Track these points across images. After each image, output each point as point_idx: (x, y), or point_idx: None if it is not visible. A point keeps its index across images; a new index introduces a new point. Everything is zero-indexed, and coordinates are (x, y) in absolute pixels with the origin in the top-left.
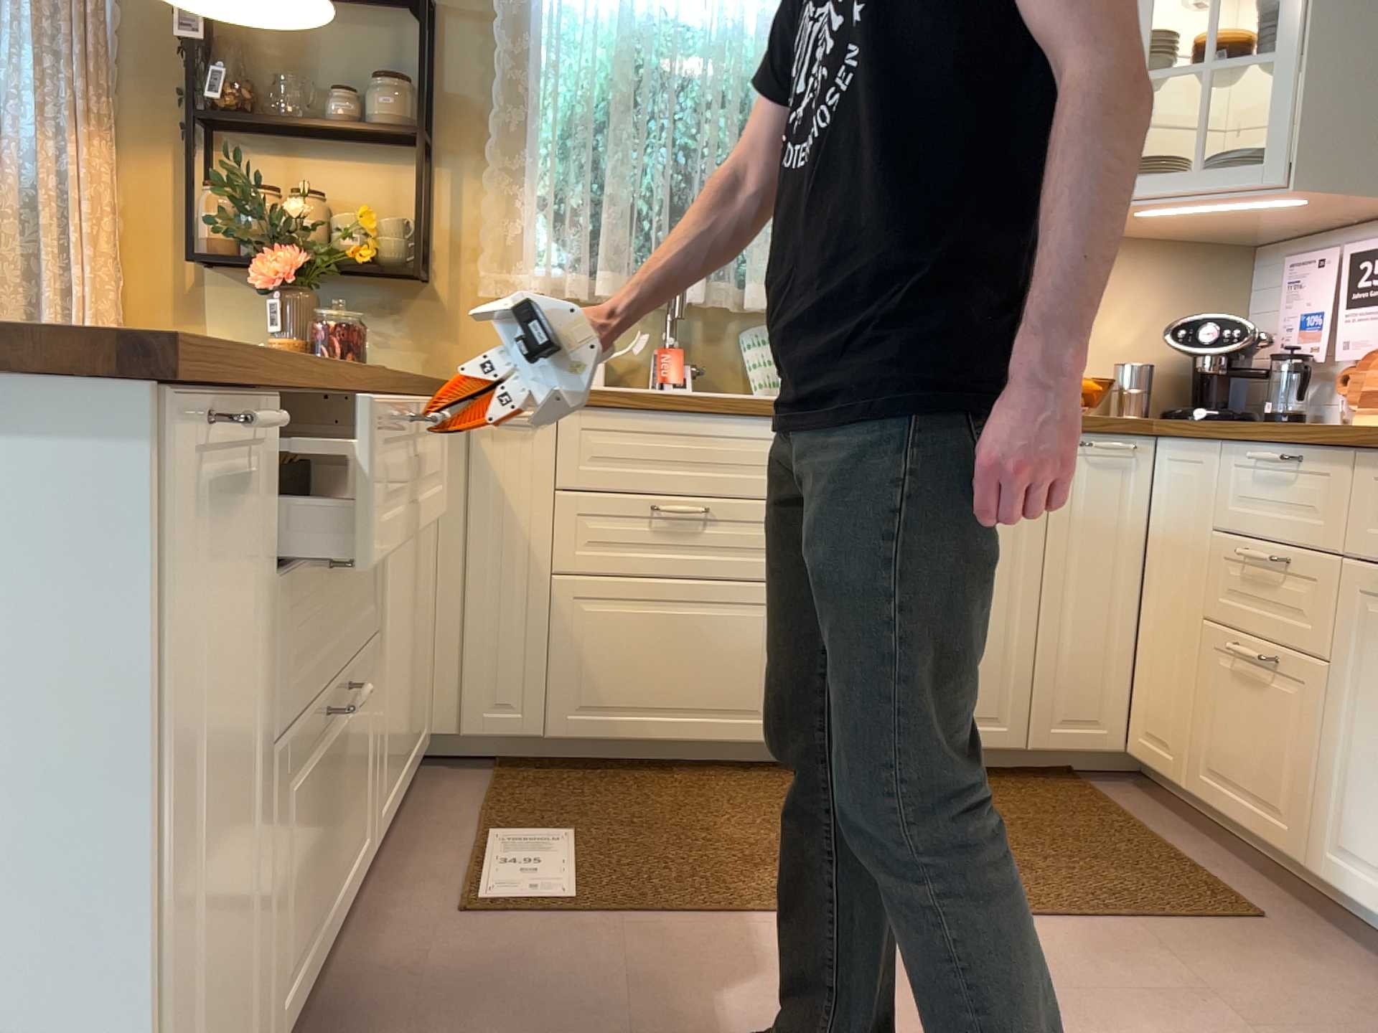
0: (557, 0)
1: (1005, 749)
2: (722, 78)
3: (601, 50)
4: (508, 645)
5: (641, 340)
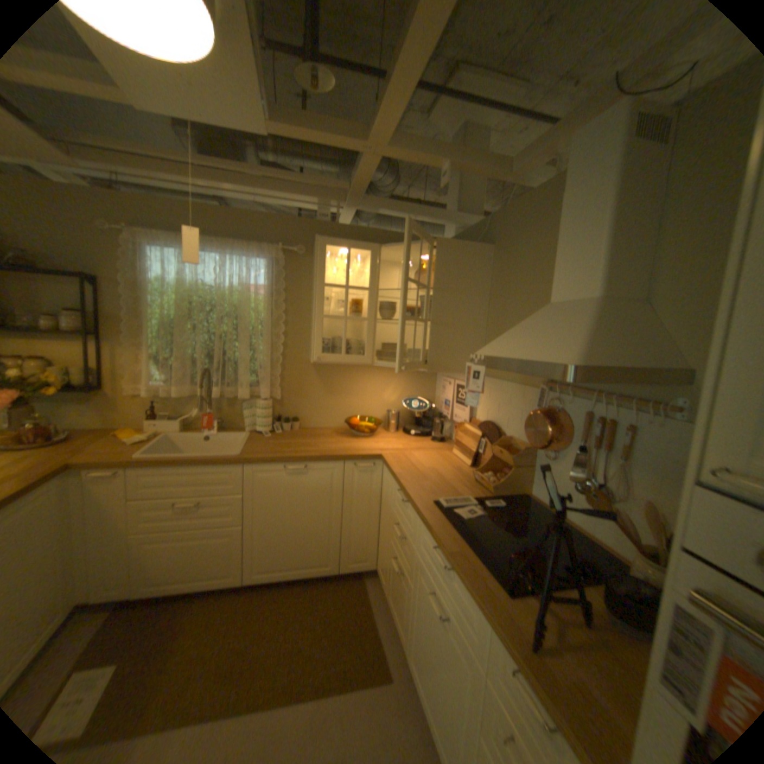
0: (148, 277)
1: (329, 575)
2: (228, 307)
3: (174, 295)
4: (110, 564)
5: (195, 411)
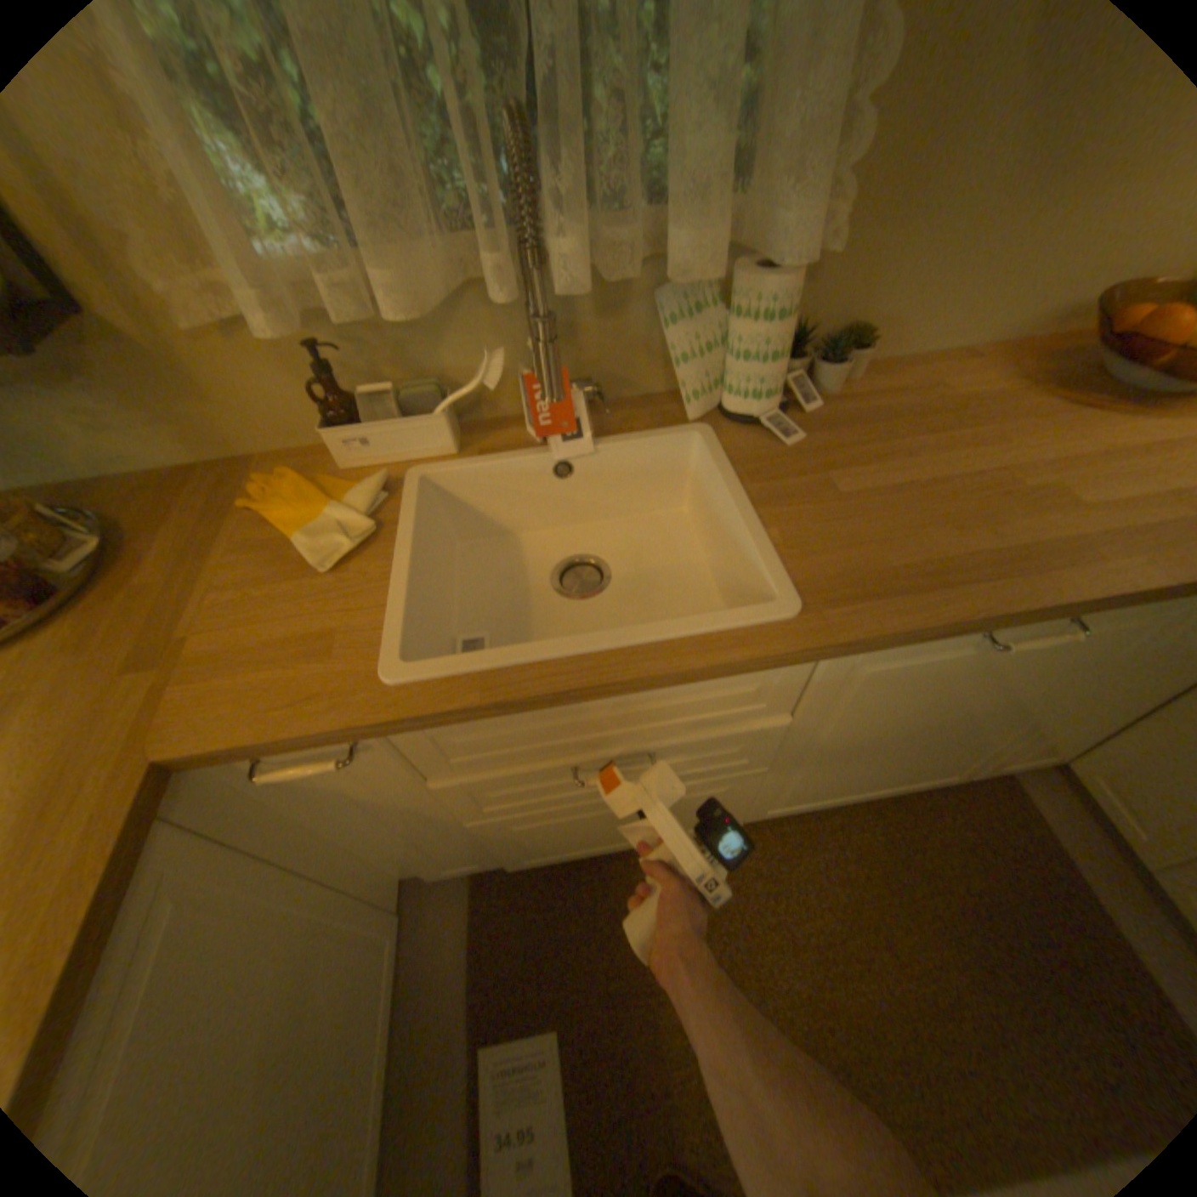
0: None
1: (948, 786)
2: None
3: None
4: (439, 851)
5: (492, 365)
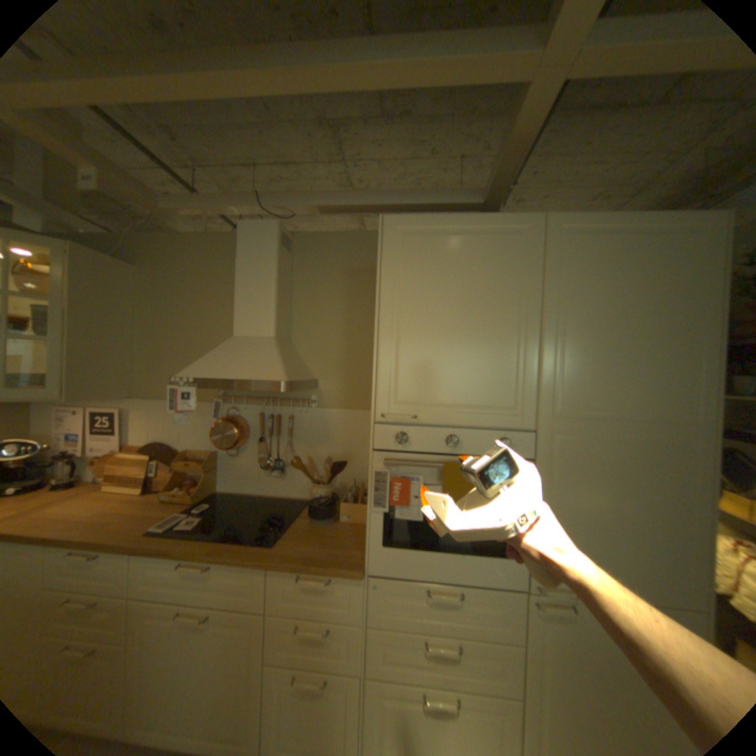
0: None
1: None
2: None
3: None
4: None
5: None
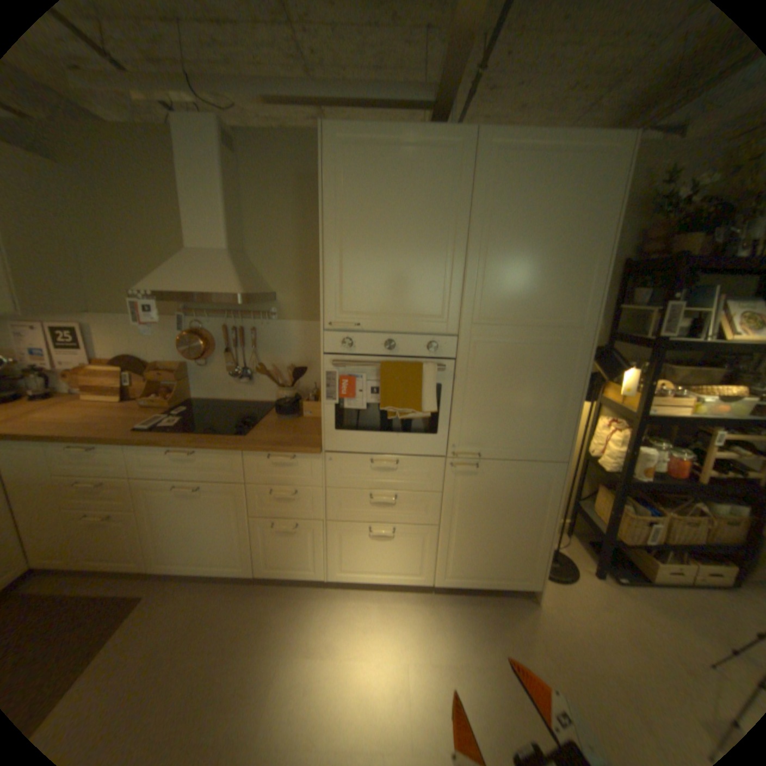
0: None
1: None
2: None
3: None
4: None
5: None
